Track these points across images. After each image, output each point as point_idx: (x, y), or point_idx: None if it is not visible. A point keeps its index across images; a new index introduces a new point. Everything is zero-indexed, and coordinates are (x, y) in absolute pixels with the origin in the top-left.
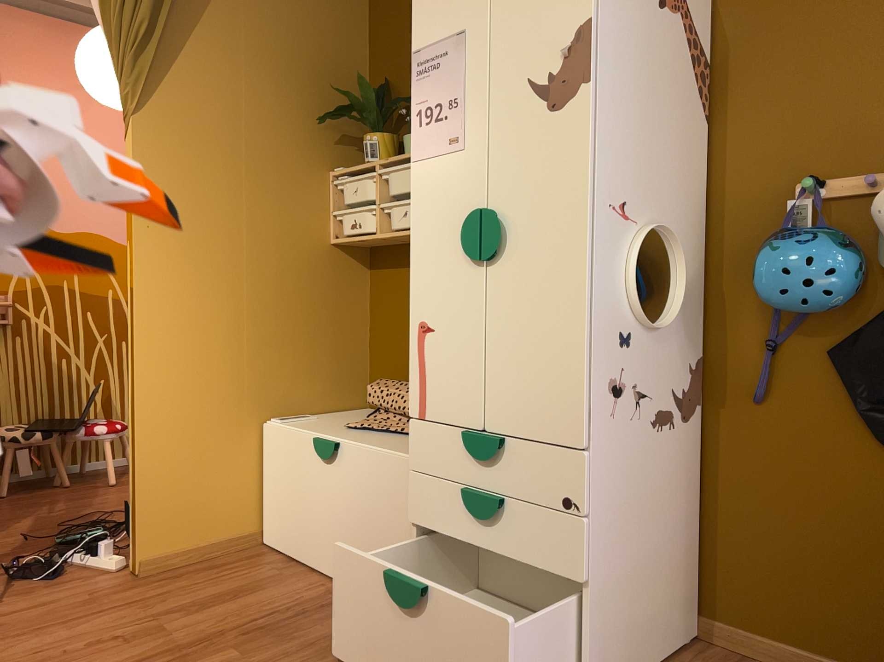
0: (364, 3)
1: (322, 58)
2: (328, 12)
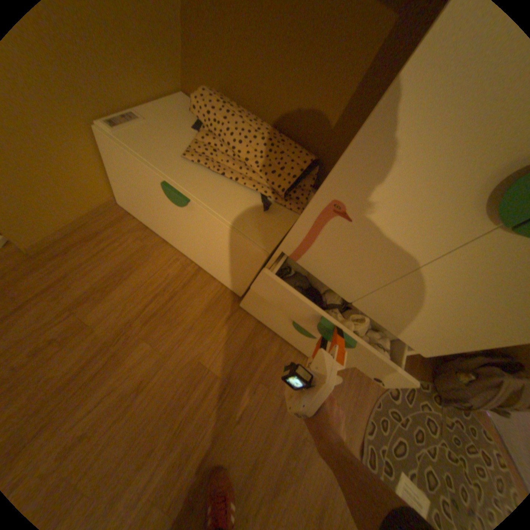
0: None
1: None
2: None
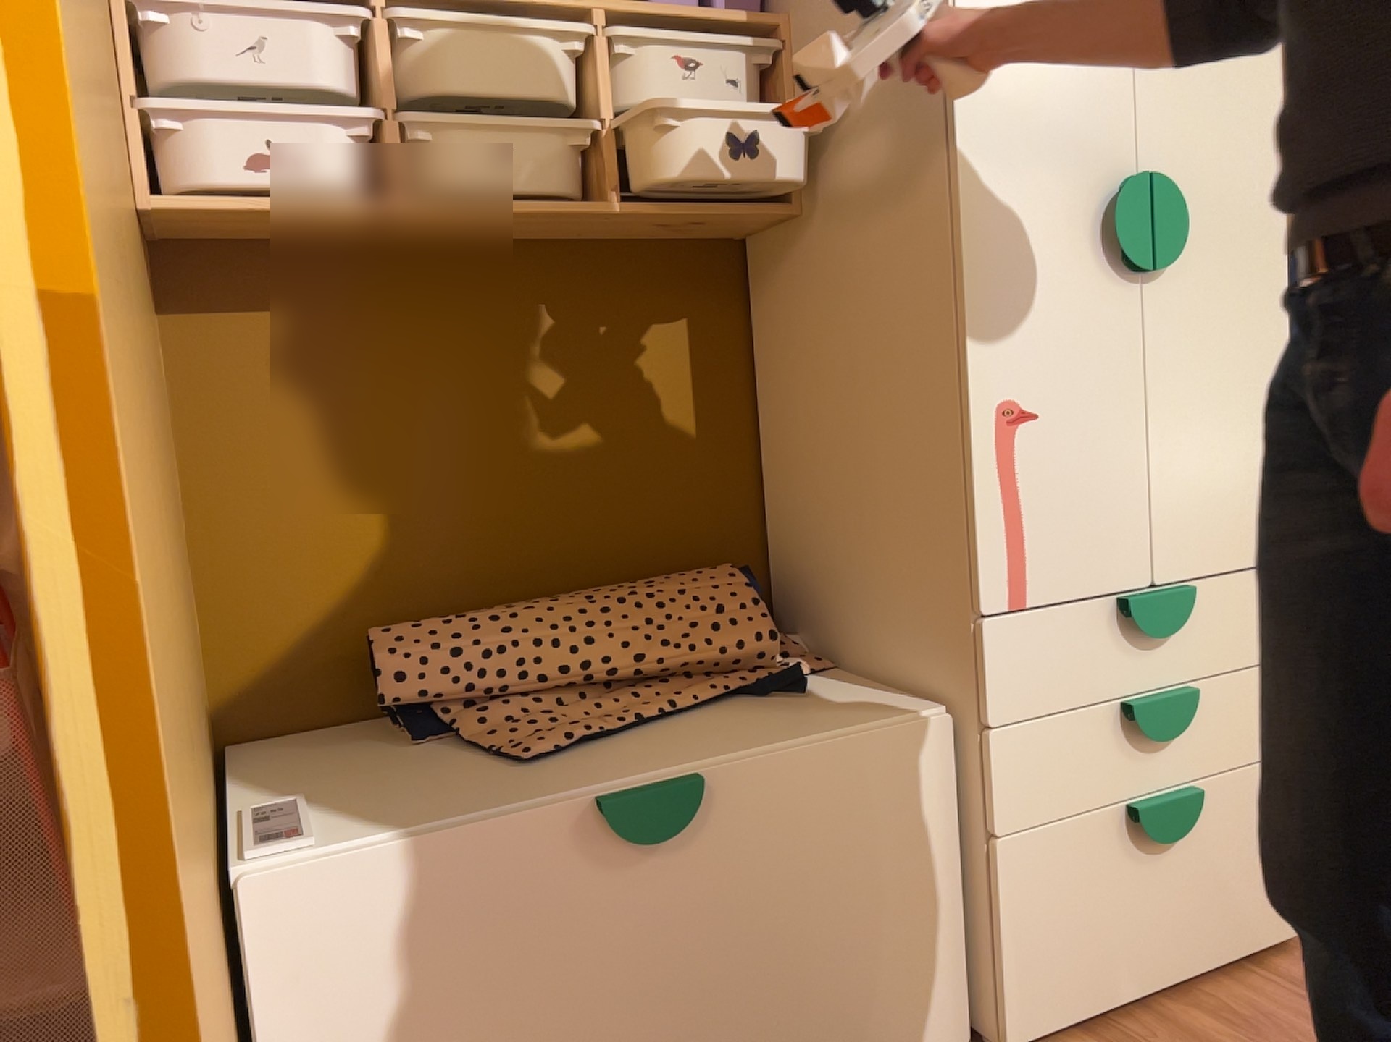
0: None
1: None
2: None
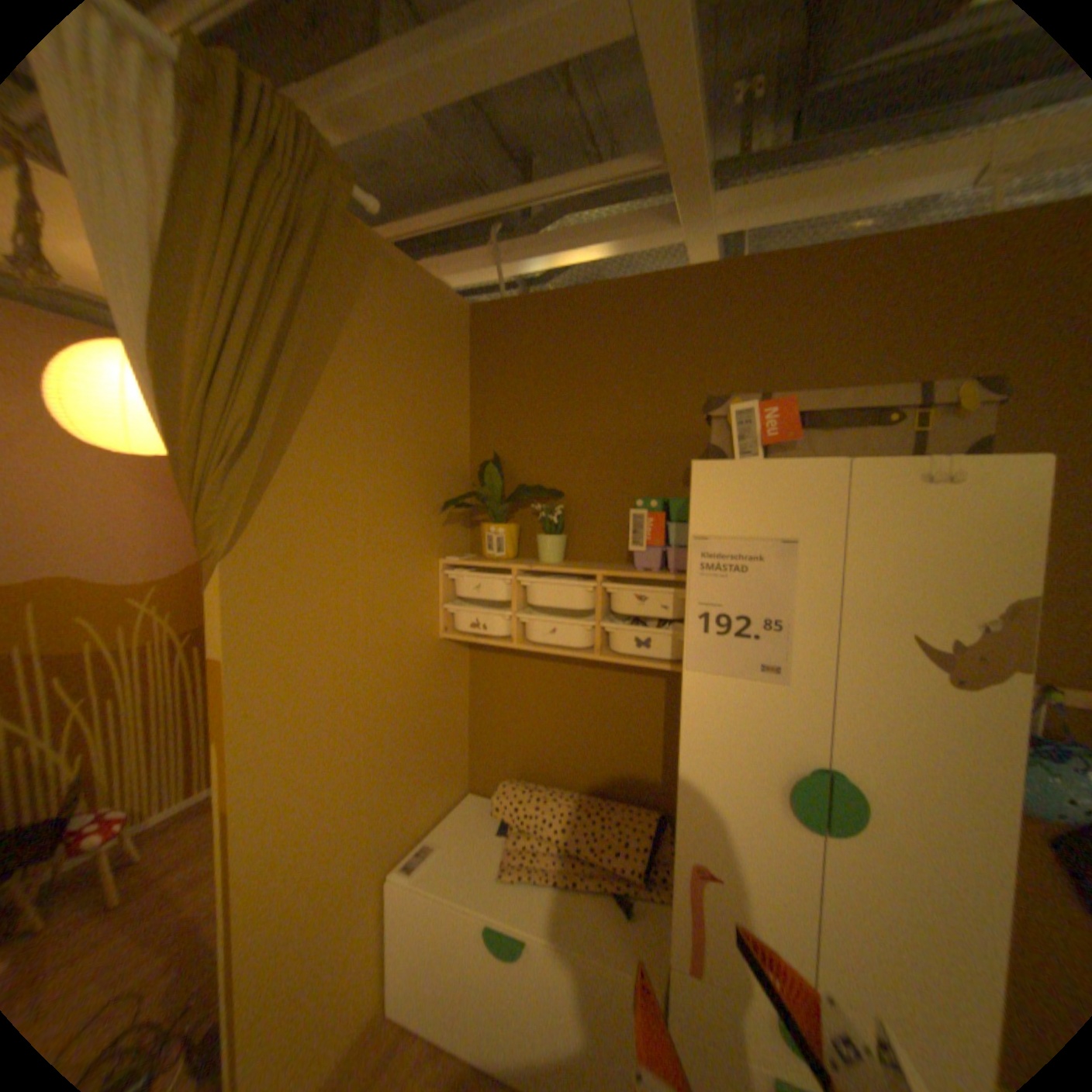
0: (466, 361)
1: (432, 429)
2: (437, 374)
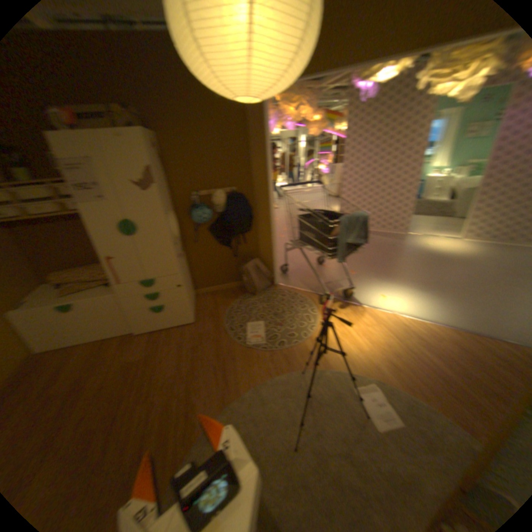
0: None
1: None
2: None
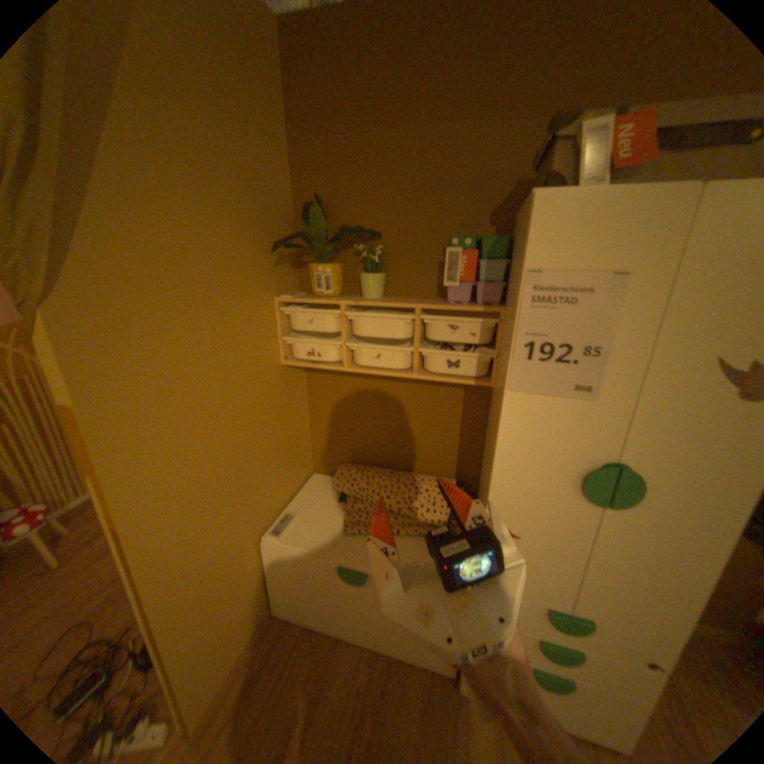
0: (278, 89)
1: (253, 164)
2: (251, 100)
